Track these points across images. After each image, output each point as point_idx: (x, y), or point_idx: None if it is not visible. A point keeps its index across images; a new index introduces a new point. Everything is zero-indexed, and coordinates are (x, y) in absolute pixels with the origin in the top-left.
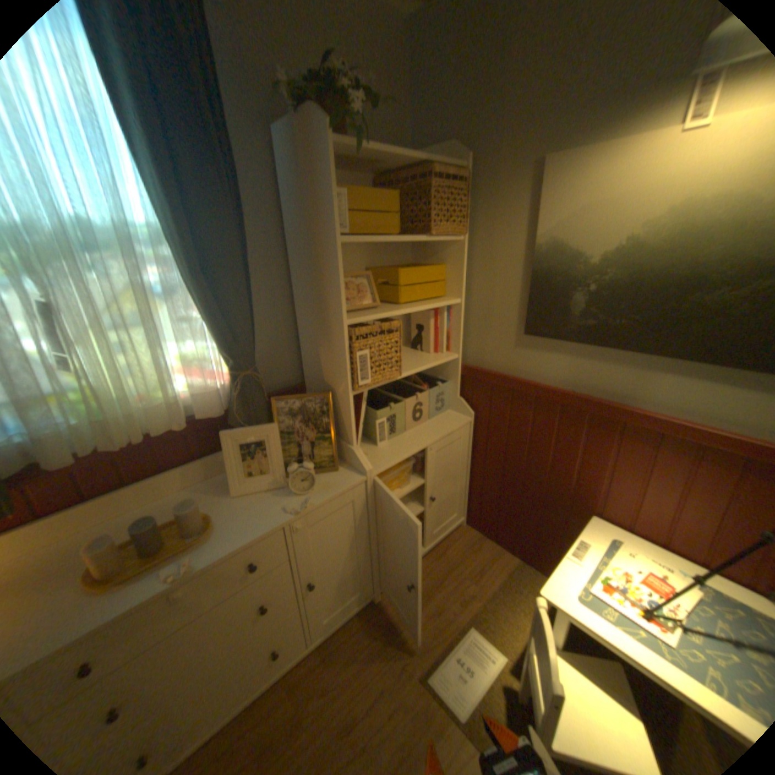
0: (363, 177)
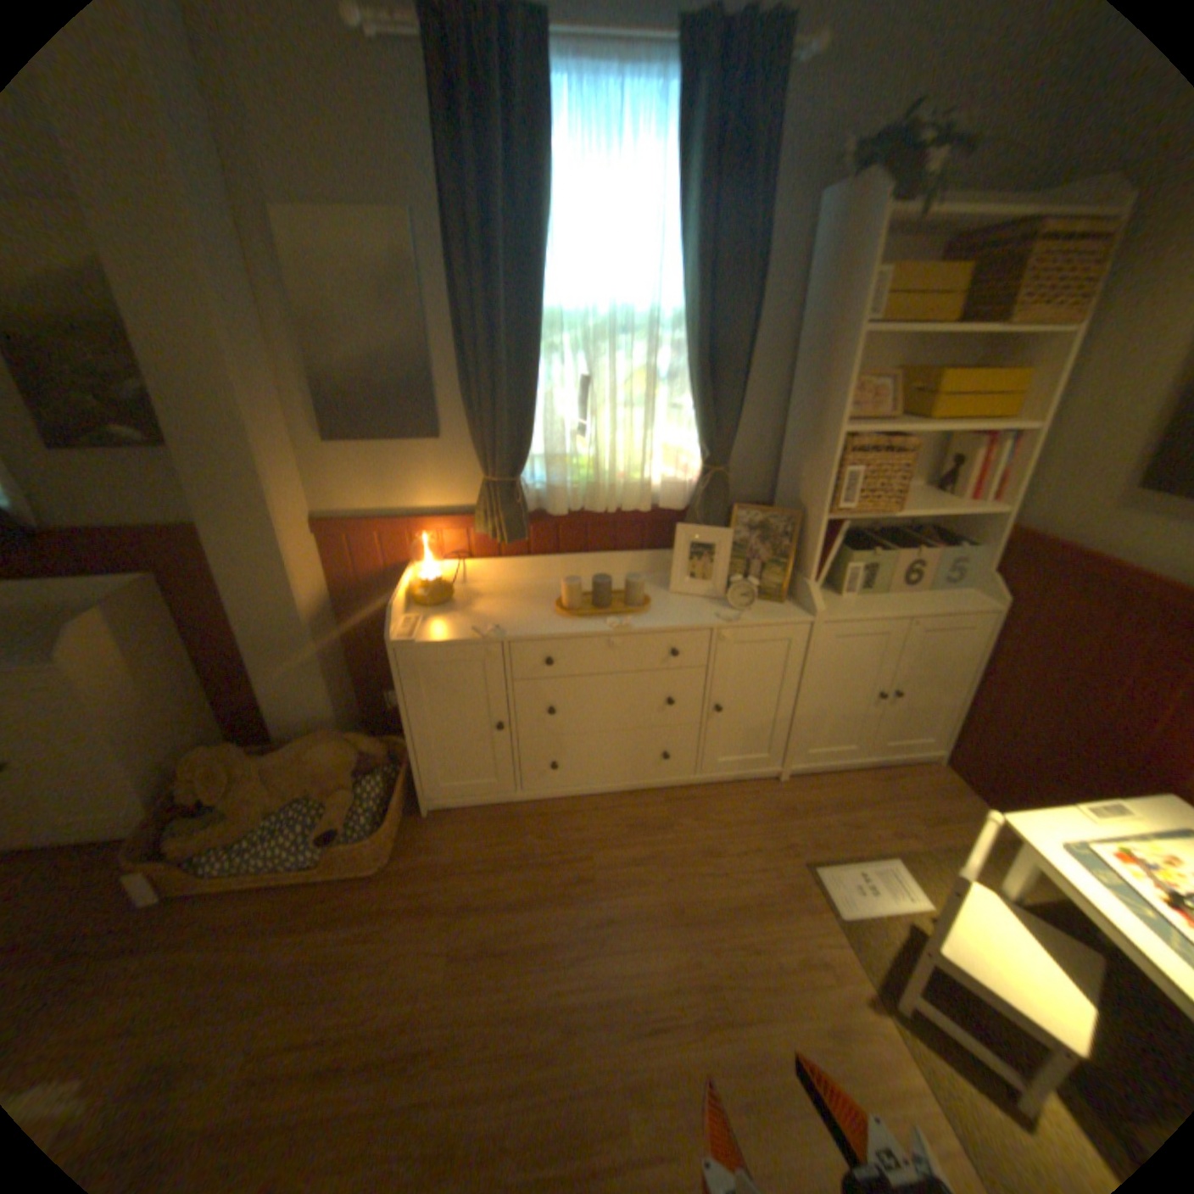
0: (932, 241)
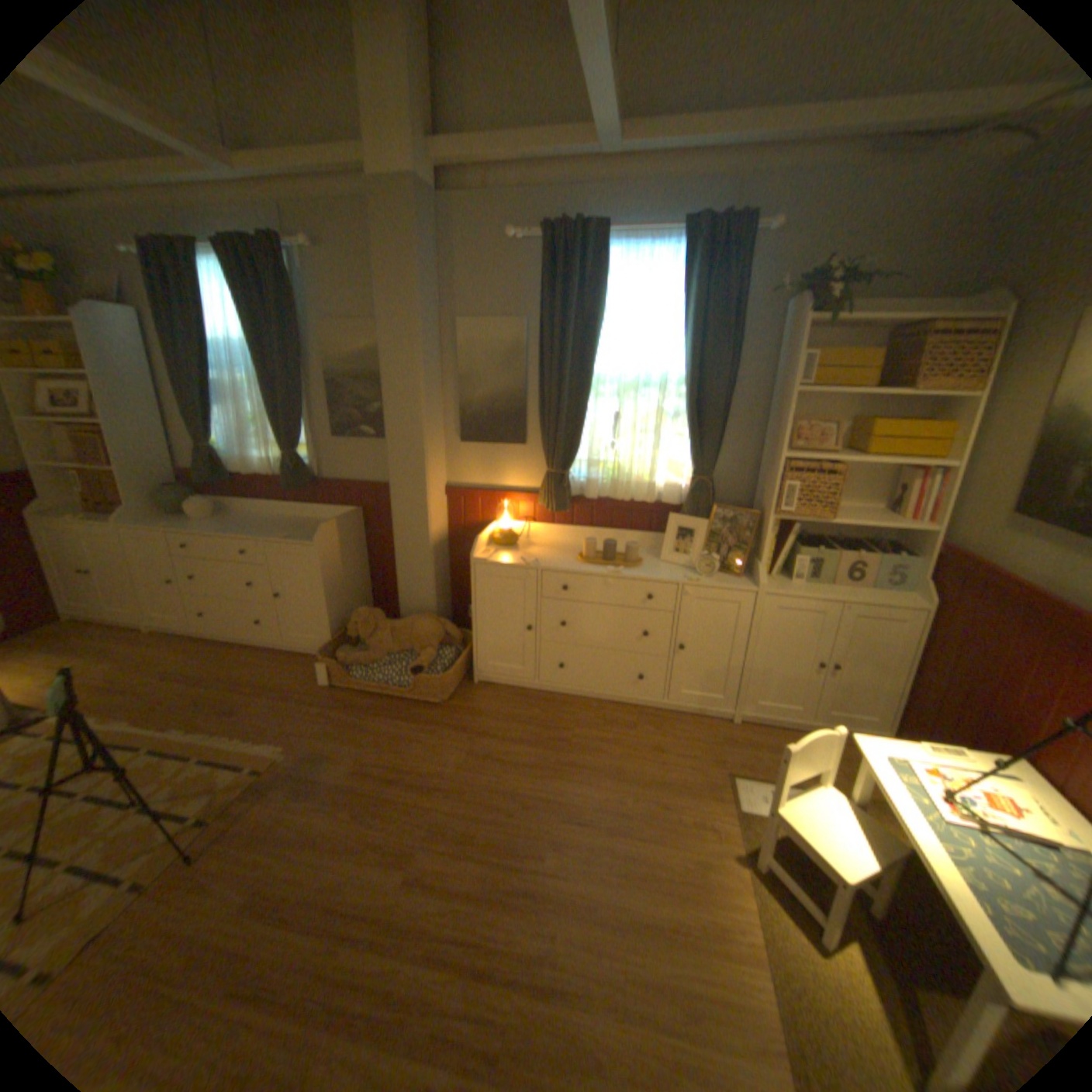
0: (877, 331)
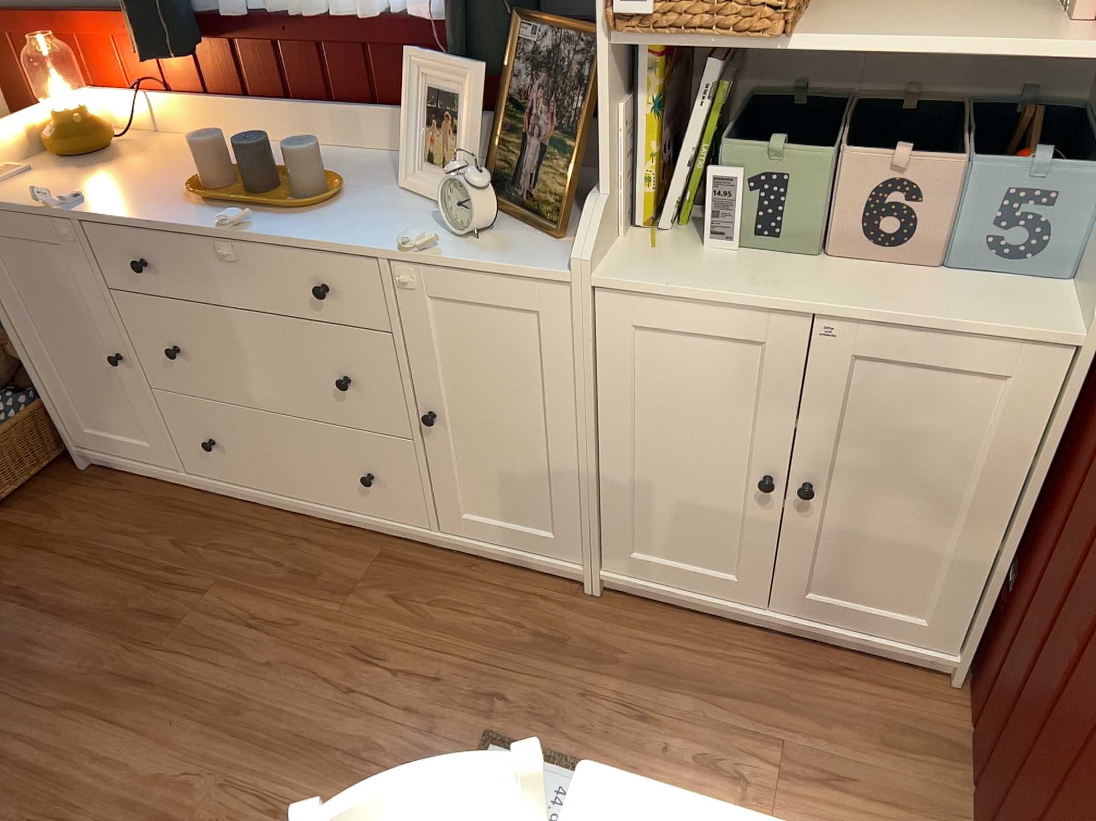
0: None
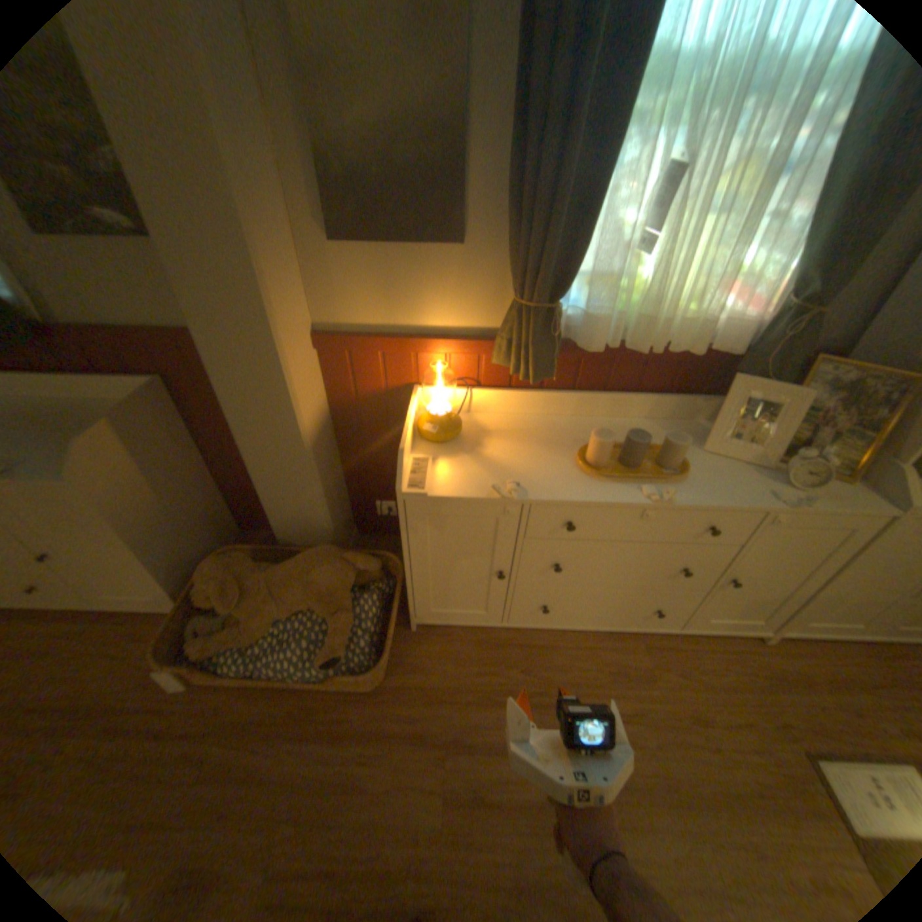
0: None
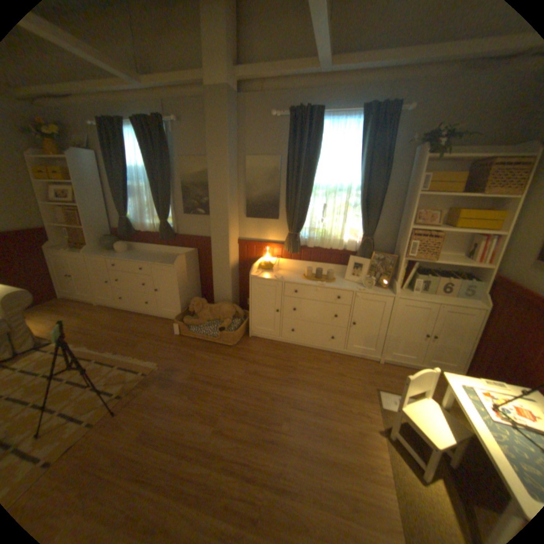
0: (464, 163)
